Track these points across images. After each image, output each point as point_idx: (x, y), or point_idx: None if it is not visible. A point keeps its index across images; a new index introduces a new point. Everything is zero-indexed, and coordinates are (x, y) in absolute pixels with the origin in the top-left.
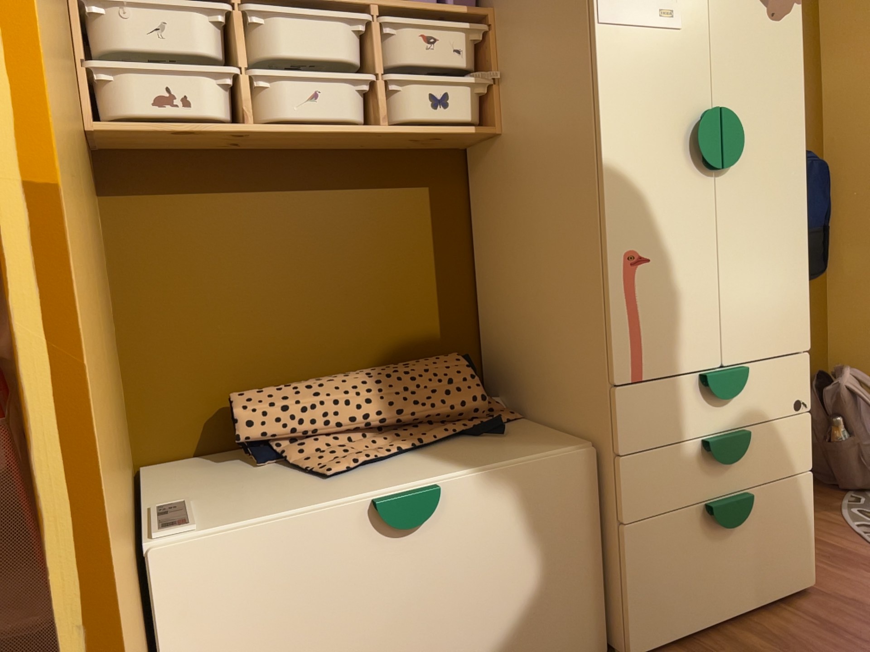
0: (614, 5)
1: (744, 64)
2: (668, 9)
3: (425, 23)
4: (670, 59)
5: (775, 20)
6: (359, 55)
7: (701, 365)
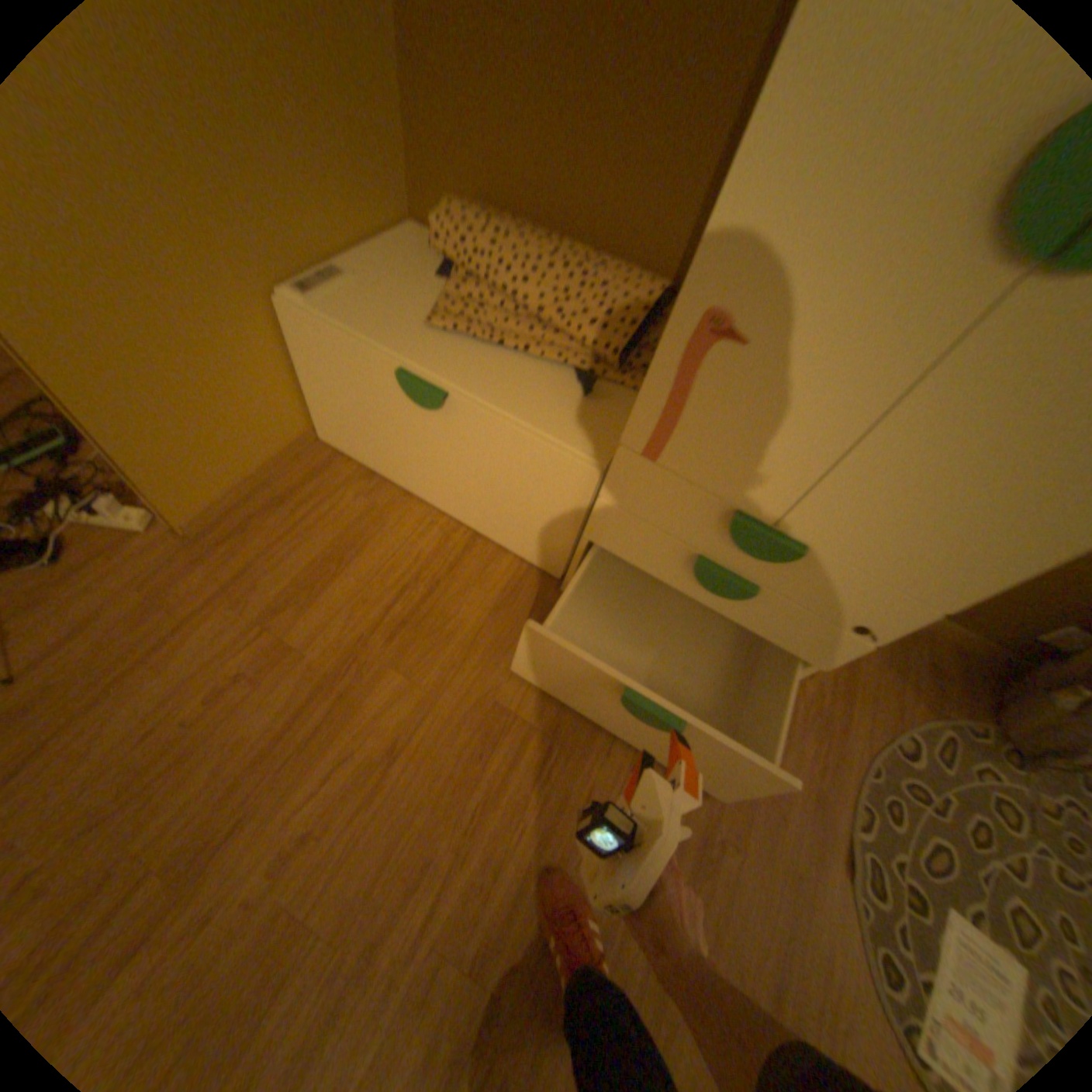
0: None
1: None
2: None
3: None
4: None
5: None
6: None
7: (740, 503)
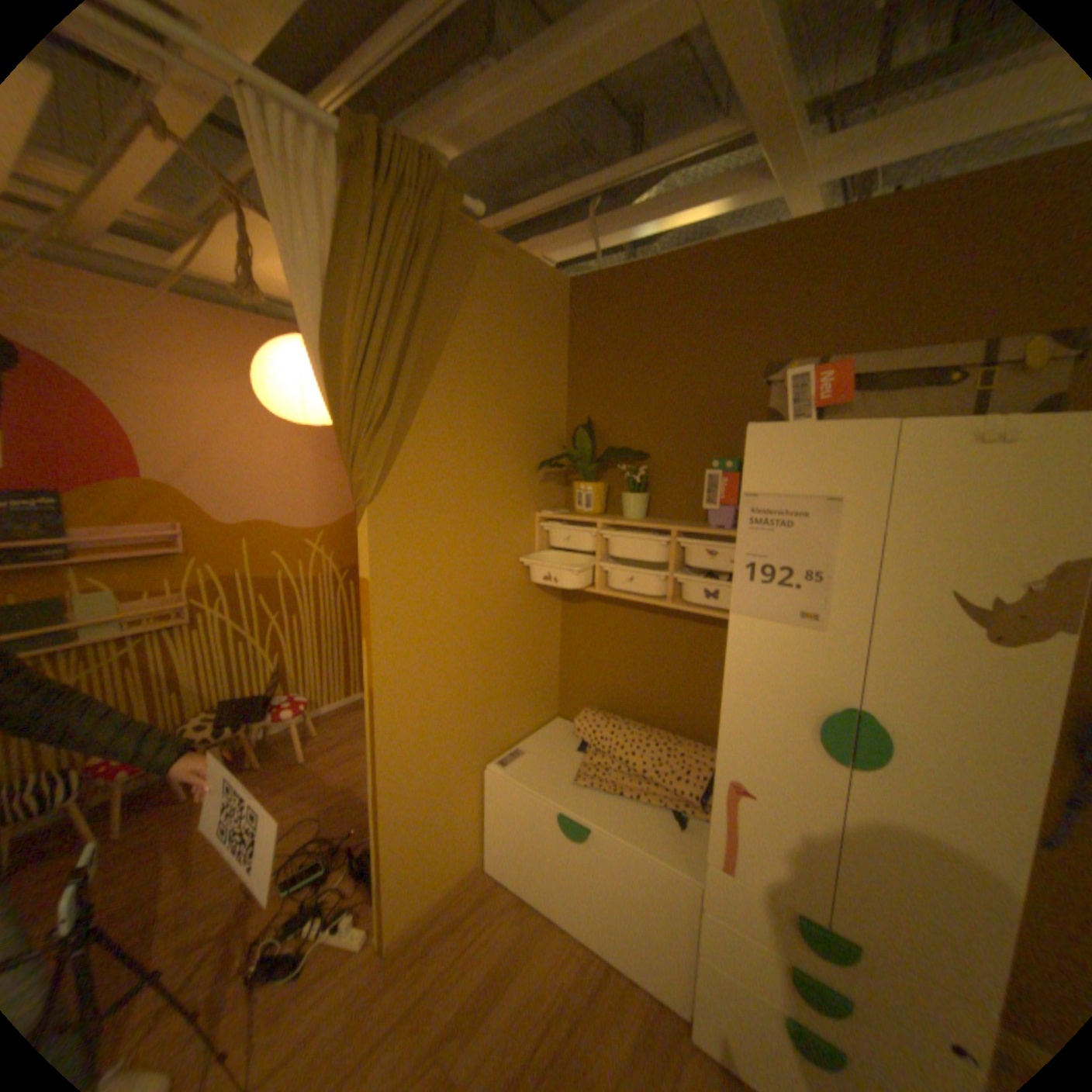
0: (751, 602)
1: (926, 680)
2: (813, 613)
3: (703, 545)
4: (808, 654)
5: (1005, 646)
6: (664, 557)
7: (799, 909)
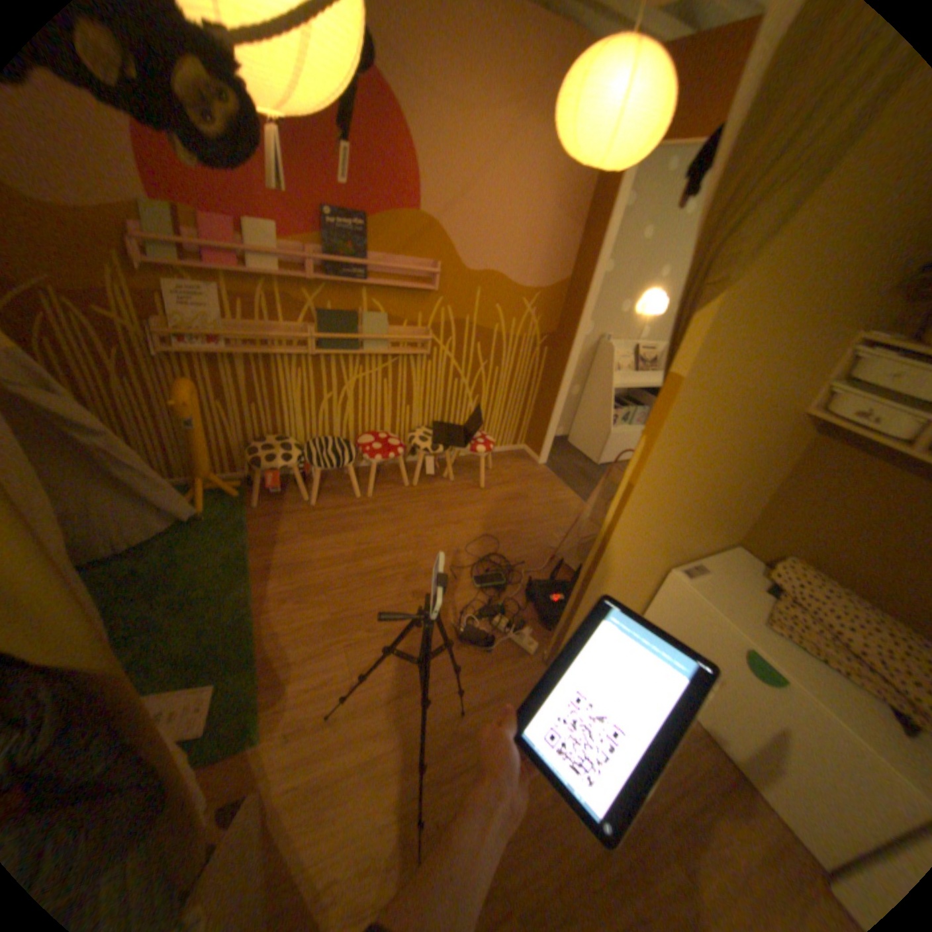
0: None
1: None
2: None
3: None
4: None
5: None
6: None
7: None
